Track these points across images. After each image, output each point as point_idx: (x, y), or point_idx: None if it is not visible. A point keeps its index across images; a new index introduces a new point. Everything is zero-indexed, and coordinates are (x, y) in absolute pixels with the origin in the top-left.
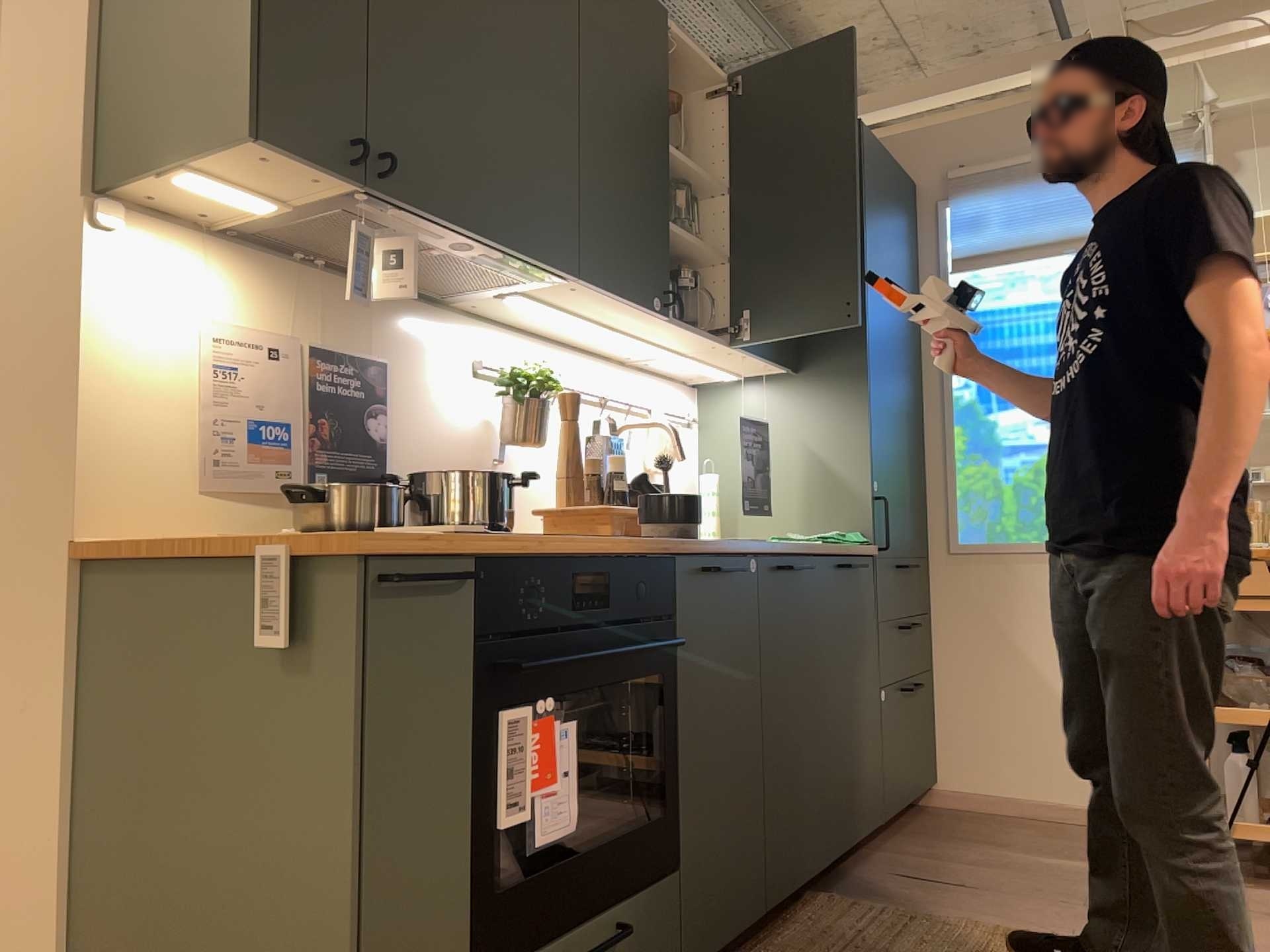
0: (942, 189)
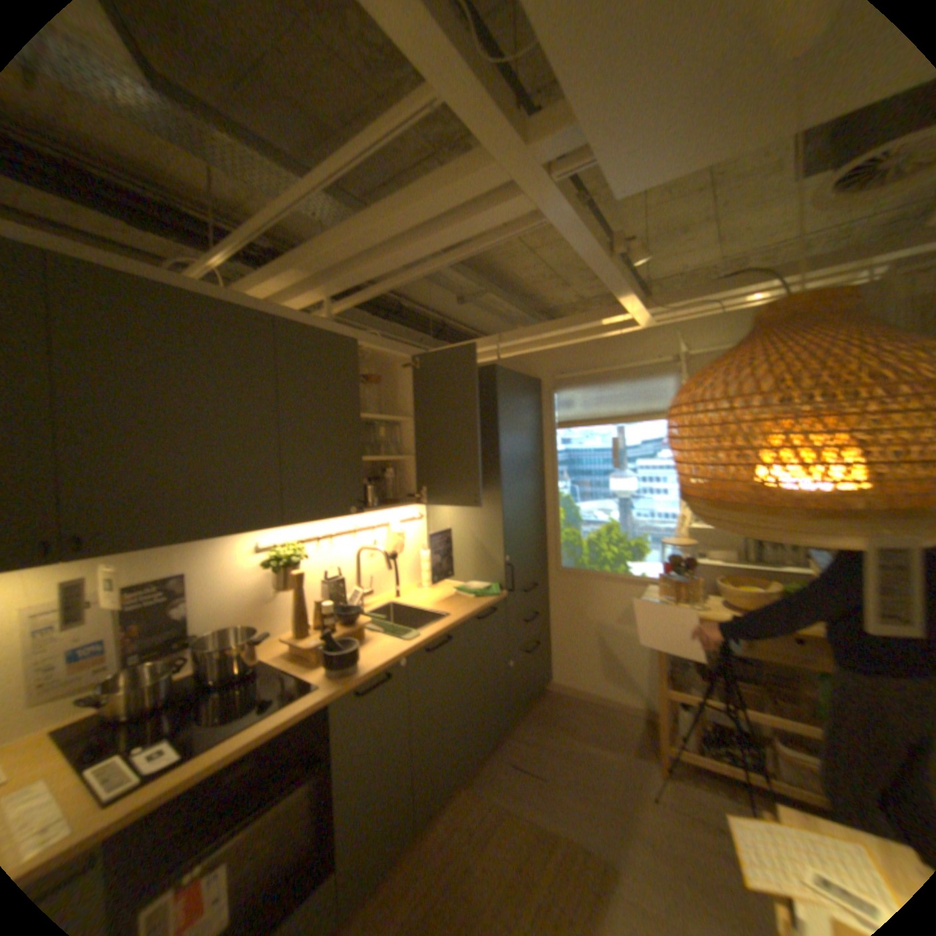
0: (554, 383)
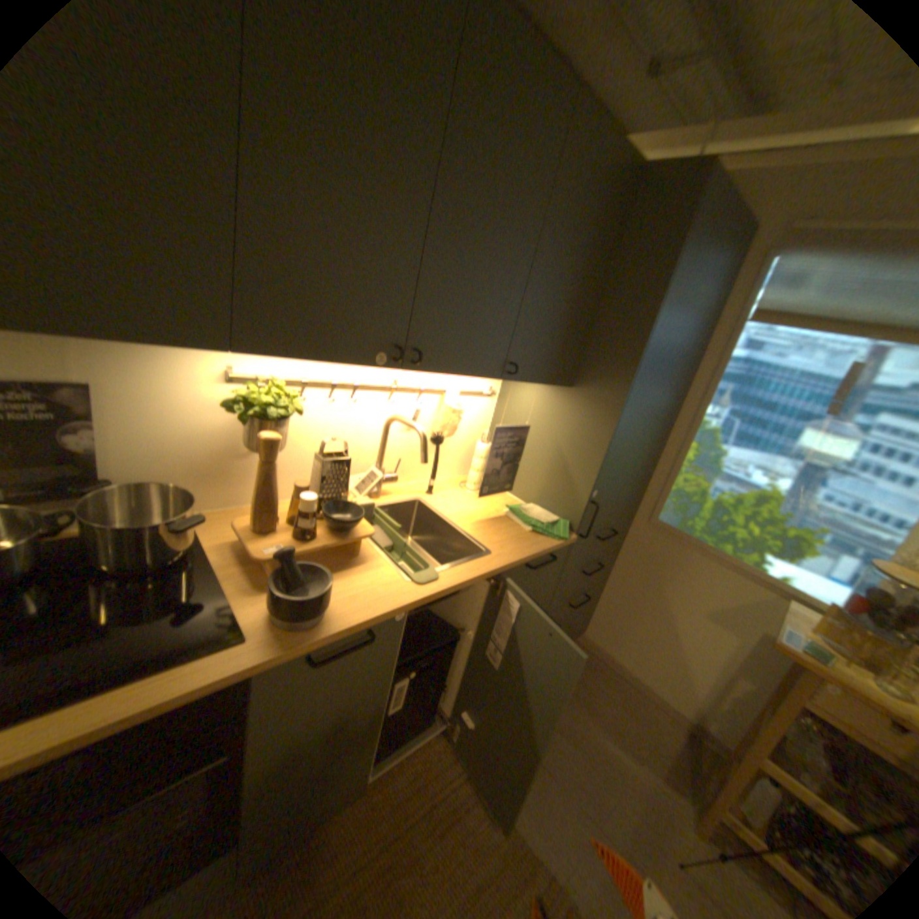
0: (784, 235)
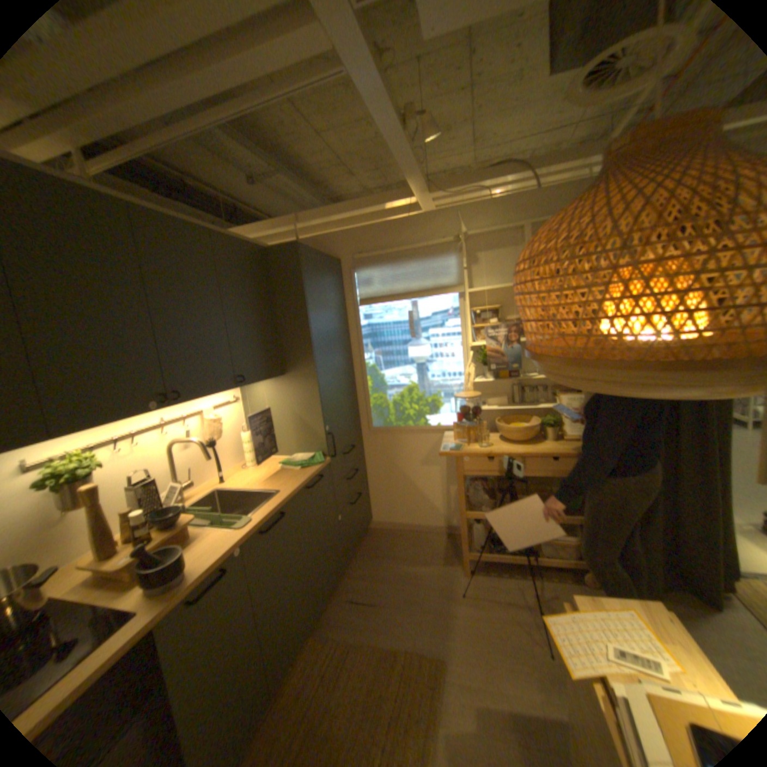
0: (353, 263)
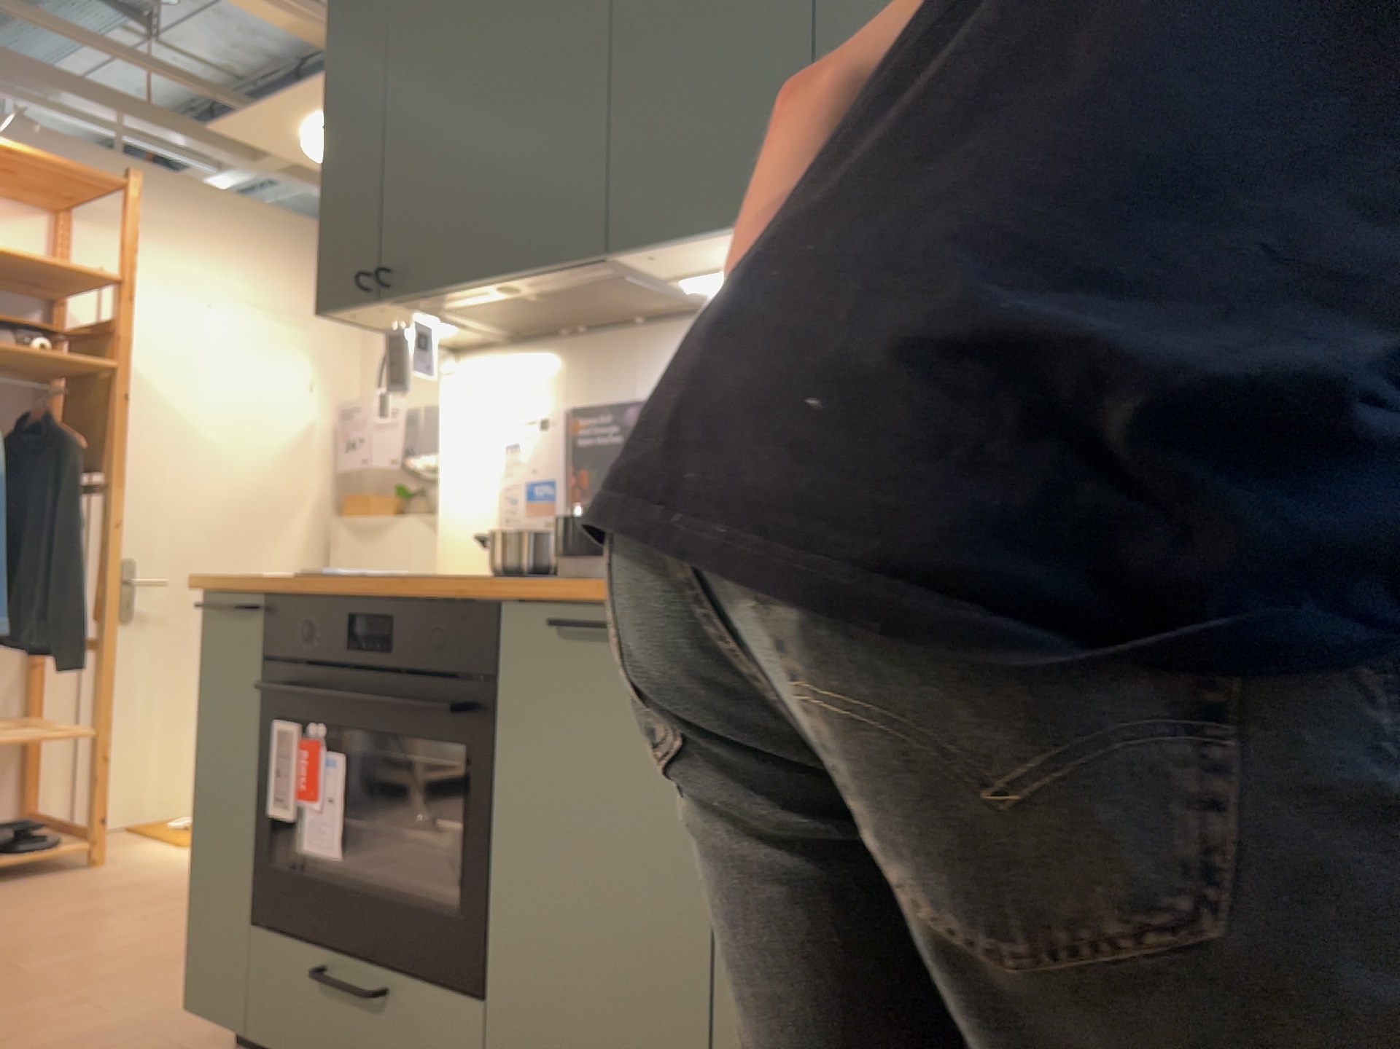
0: None
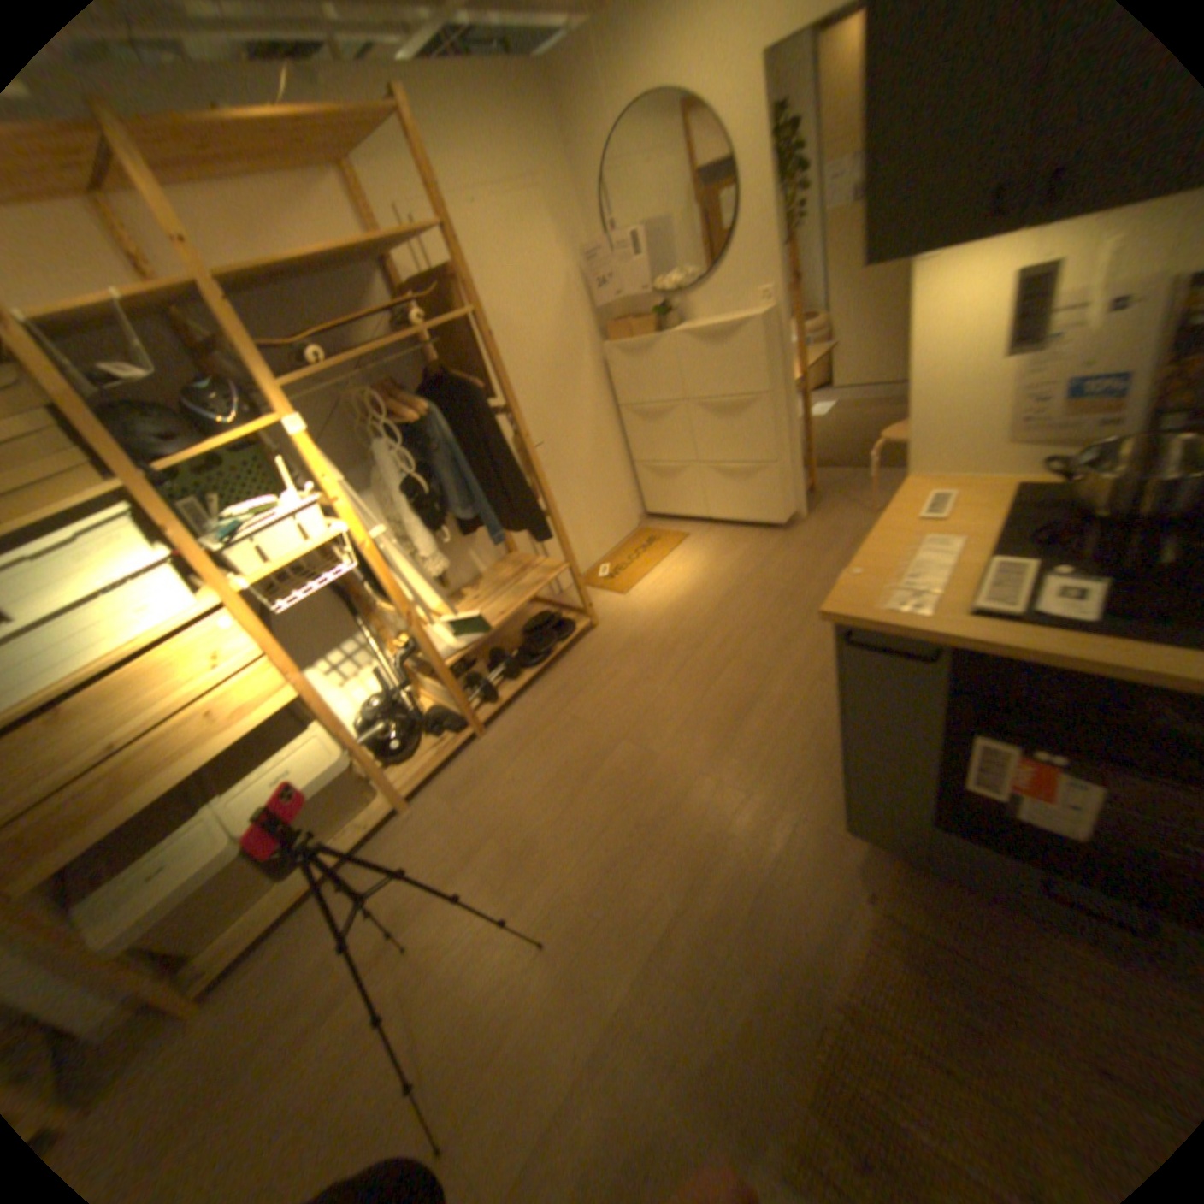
0: None
